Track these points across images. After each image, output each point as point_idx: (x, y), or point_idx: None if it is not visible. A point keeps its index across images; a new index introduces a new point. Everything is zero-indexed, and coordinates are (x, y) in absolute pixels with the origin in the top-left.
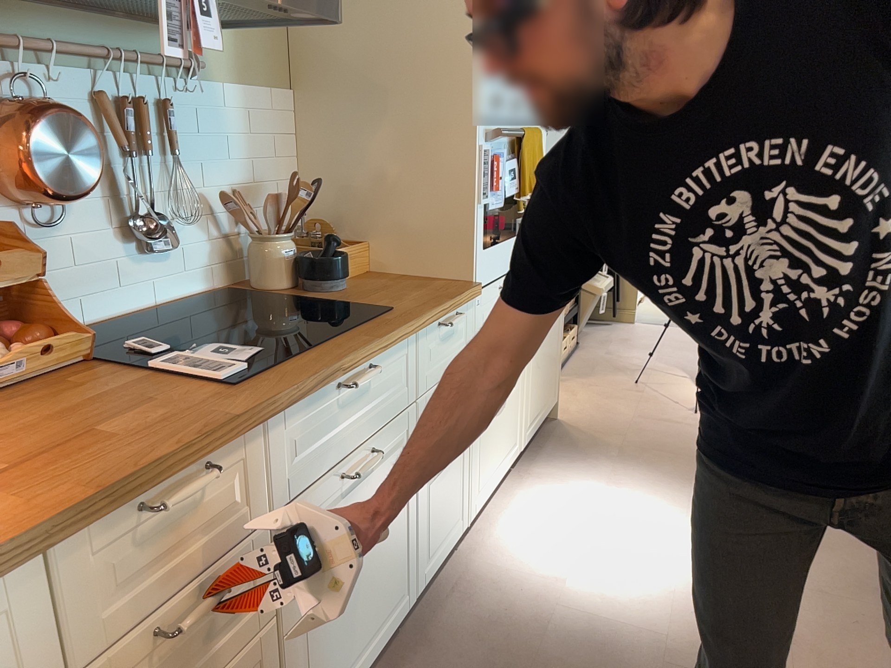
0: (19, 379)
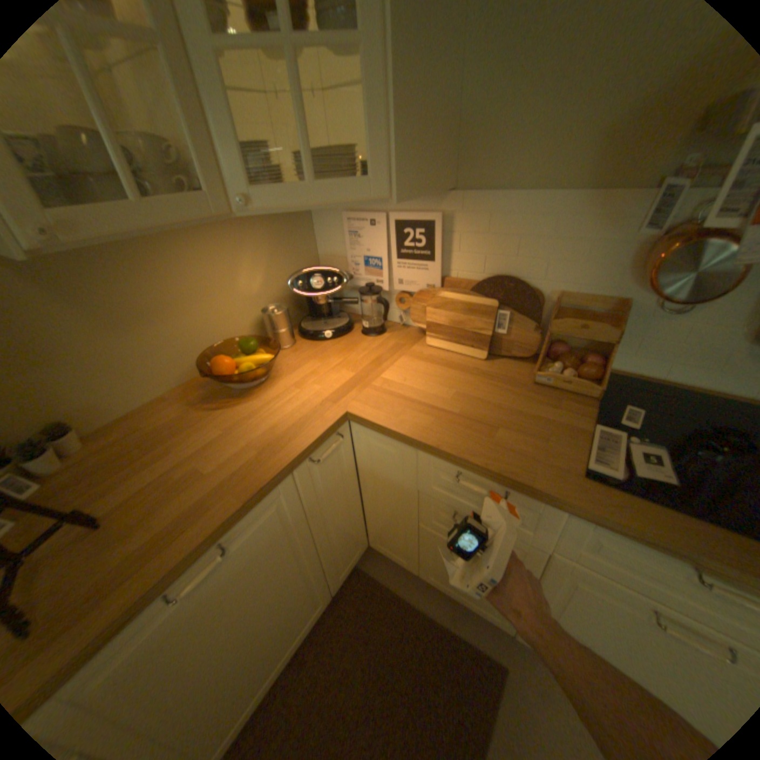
0: (555, 386)
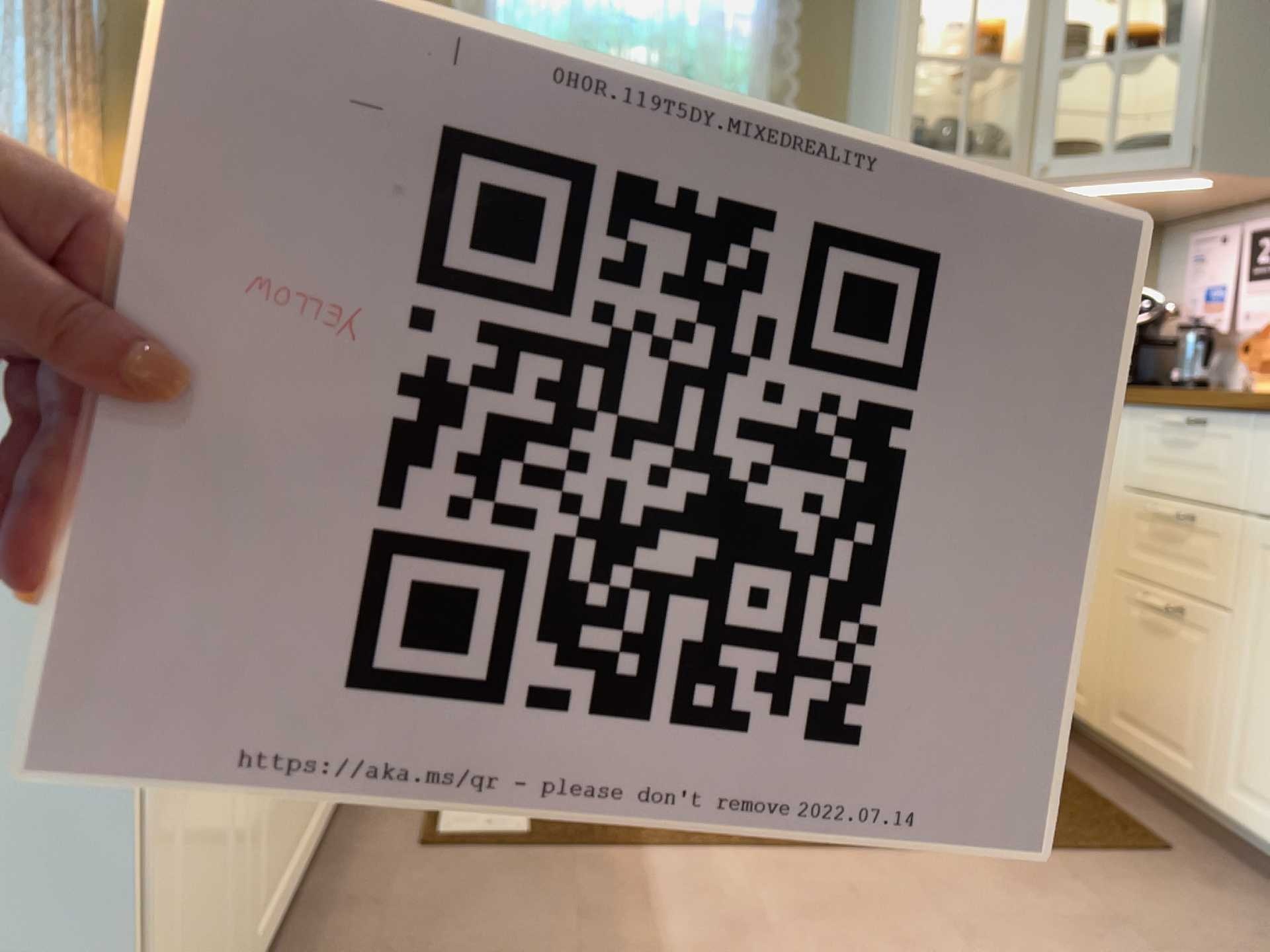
0: None
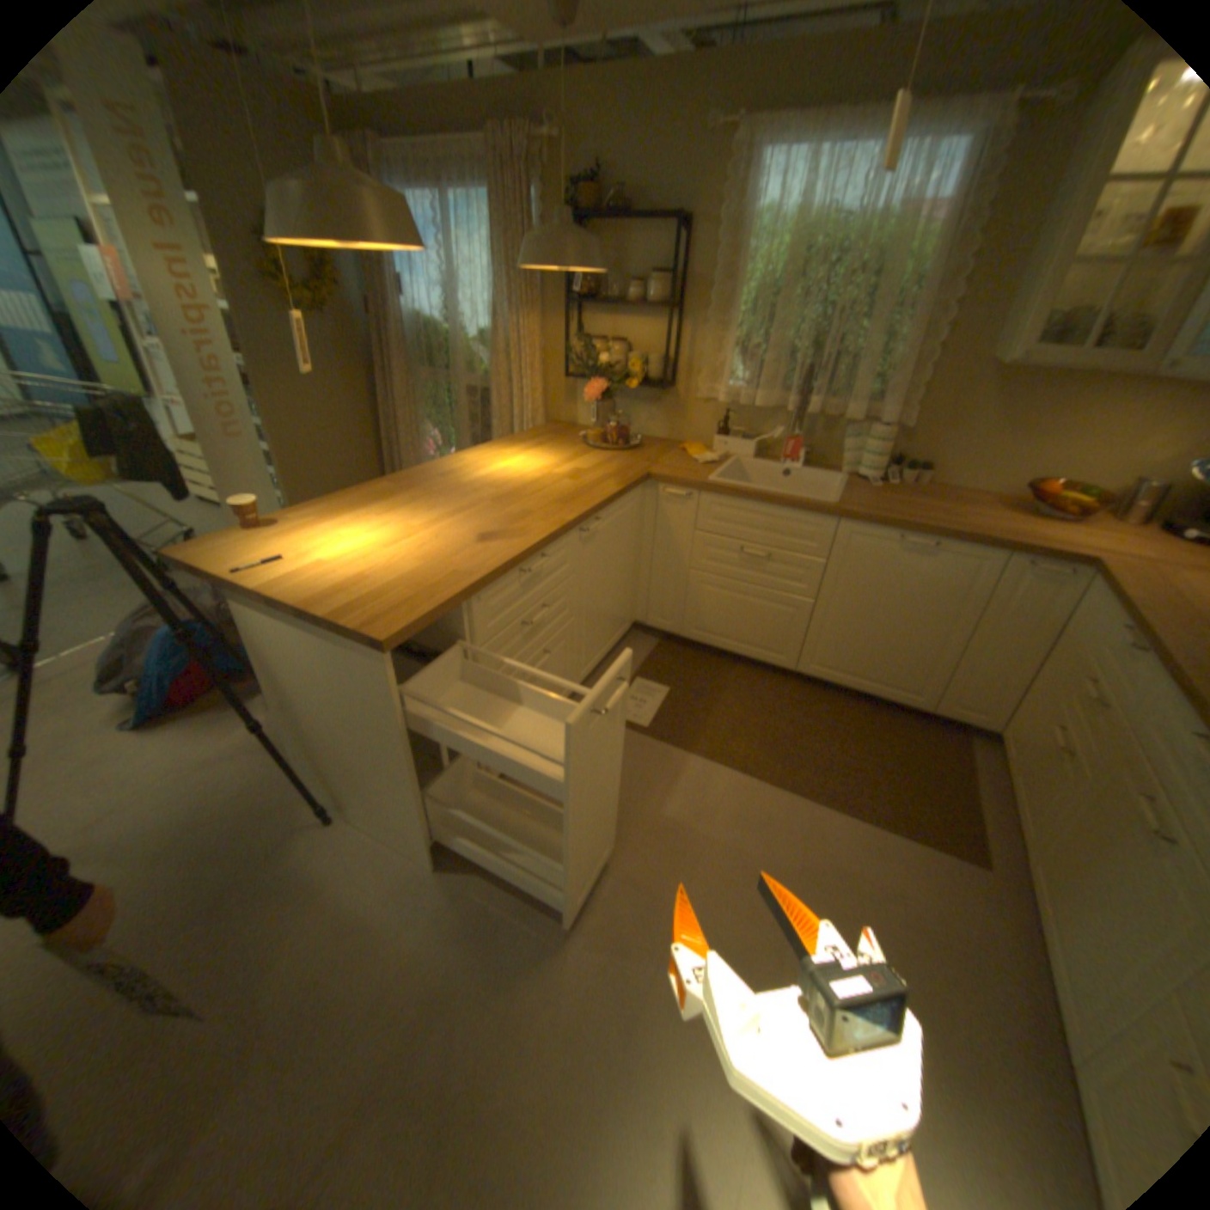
0: None
